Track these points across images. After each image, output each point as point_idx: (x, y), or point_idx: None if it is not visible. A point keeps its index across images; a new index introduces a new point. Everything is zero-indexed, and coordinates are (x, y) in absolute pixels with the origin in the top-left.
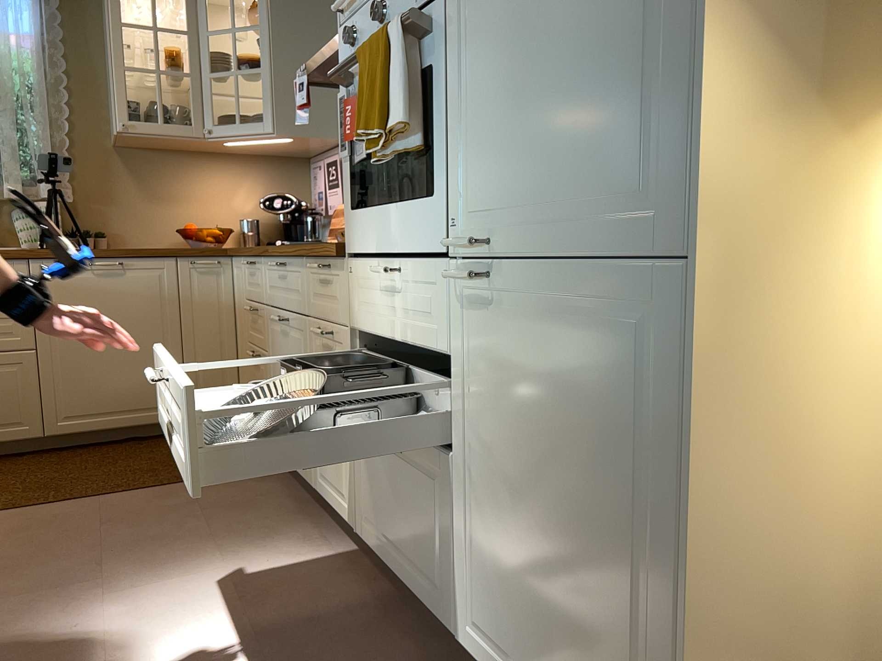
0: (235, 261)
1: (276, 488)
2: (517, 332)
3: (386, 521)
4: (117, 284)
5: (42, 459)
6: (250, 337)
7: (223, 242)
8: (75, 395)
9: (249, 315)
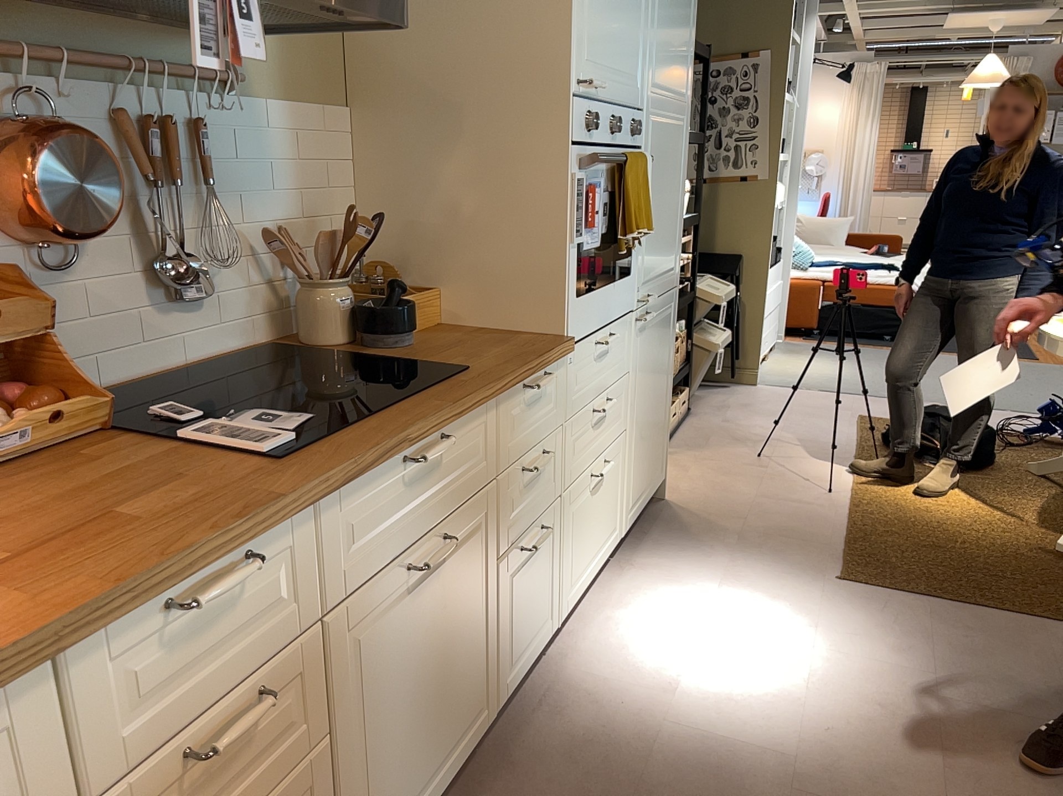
0: None
1: None
2: (650, 334)
3: (587, 551)
4: None
5: None
6: None
7: None
8: None
9: None
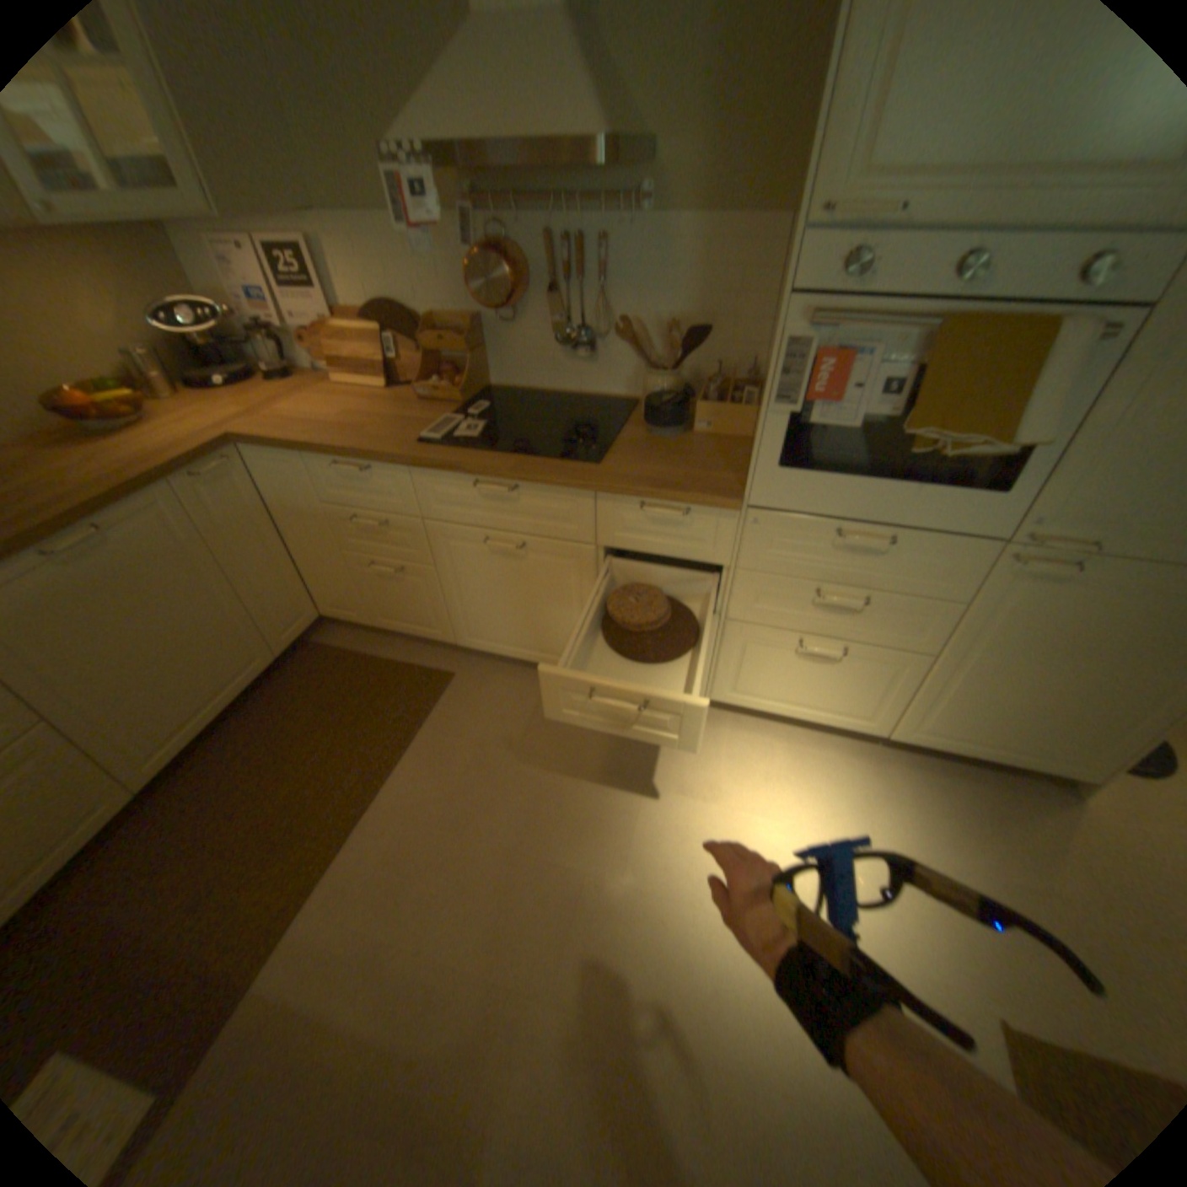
0: (256, 453)
1: (511, 684)
2: (1087, 598)
3: (778, 691)
4: (105, 561)
5: (155, 818)
6: (353, 547)
7: (134, 407)
8: (141, 729)
9: (345, 525)
